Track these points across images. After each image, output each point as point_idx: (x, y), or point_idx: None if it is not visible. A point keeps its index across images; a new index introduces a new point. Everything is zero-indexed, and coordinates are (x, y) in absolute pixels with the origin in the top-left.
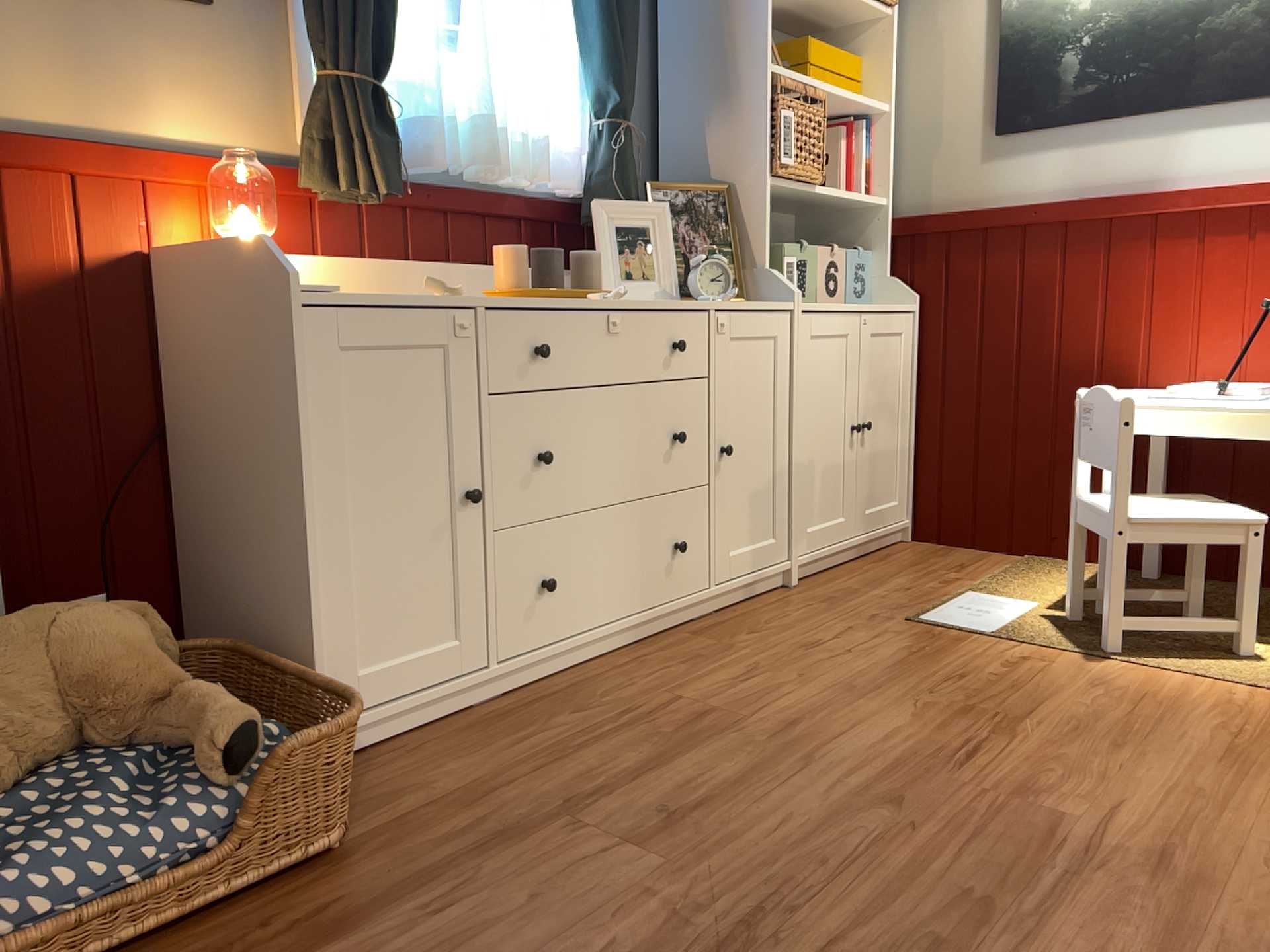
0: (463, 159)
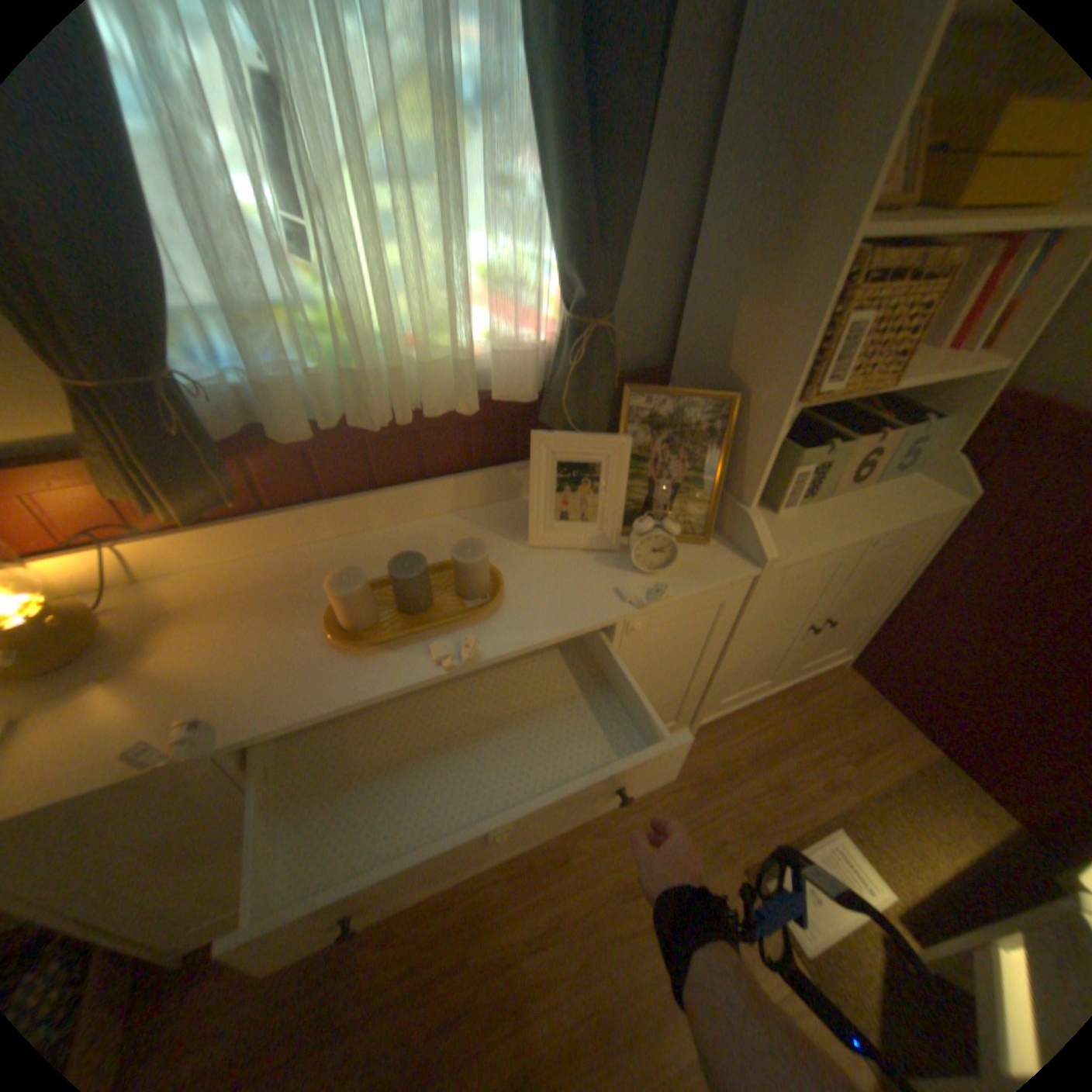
0: (352, 399)
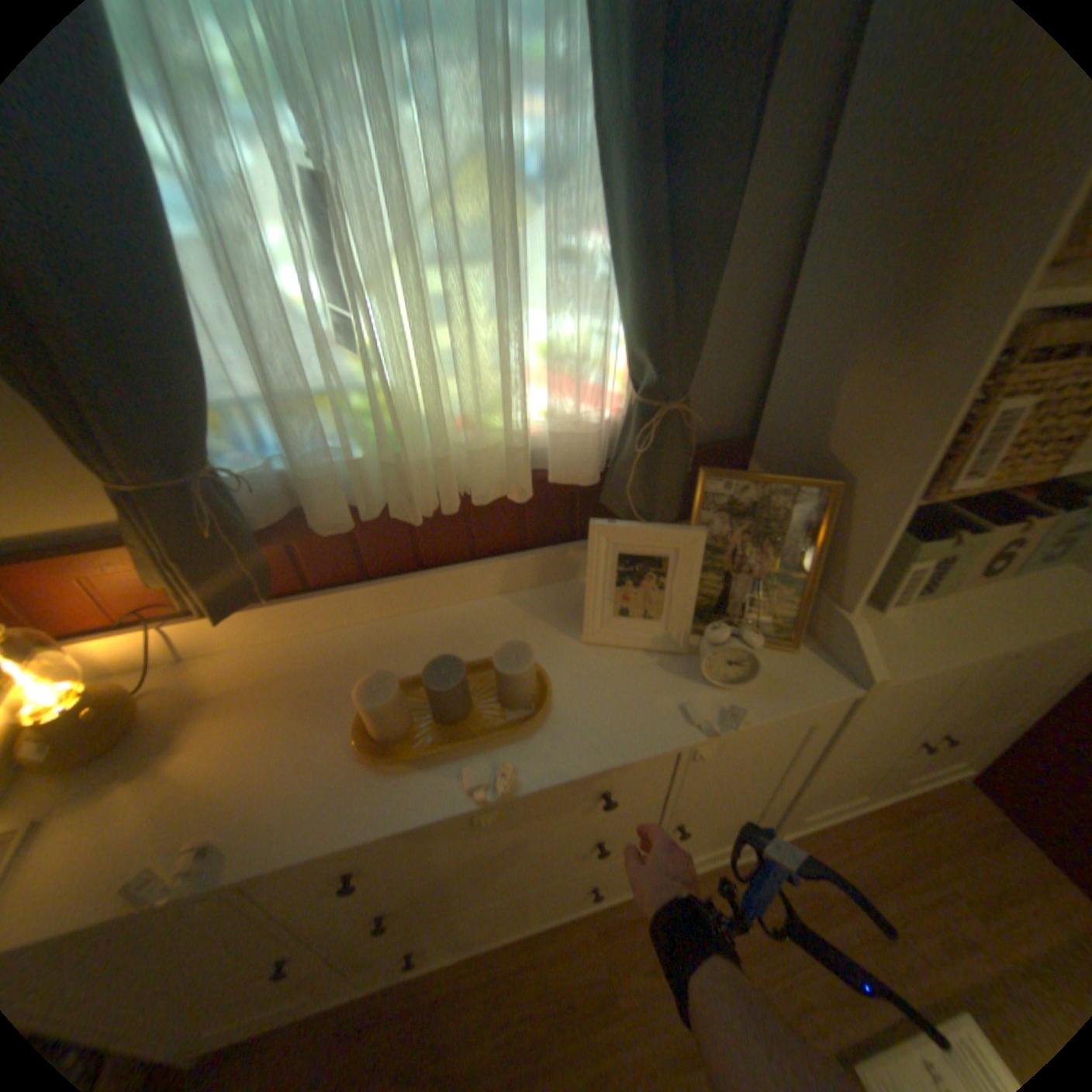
0: (397, 485)
